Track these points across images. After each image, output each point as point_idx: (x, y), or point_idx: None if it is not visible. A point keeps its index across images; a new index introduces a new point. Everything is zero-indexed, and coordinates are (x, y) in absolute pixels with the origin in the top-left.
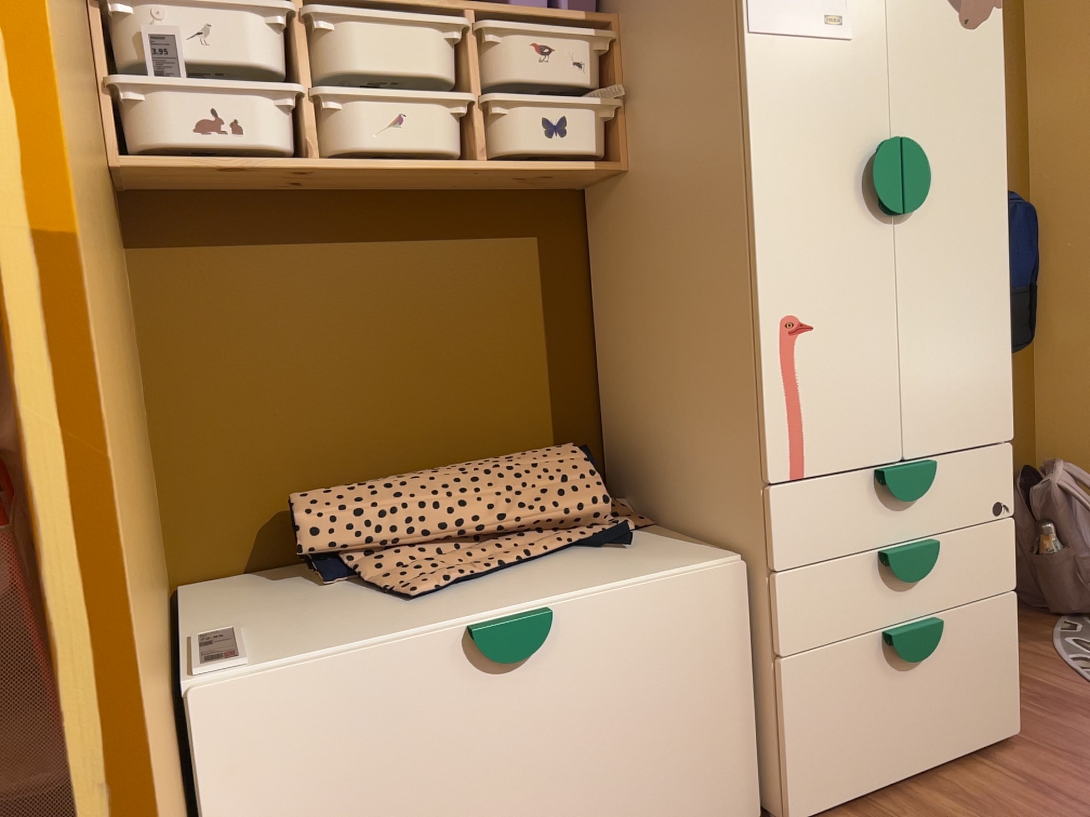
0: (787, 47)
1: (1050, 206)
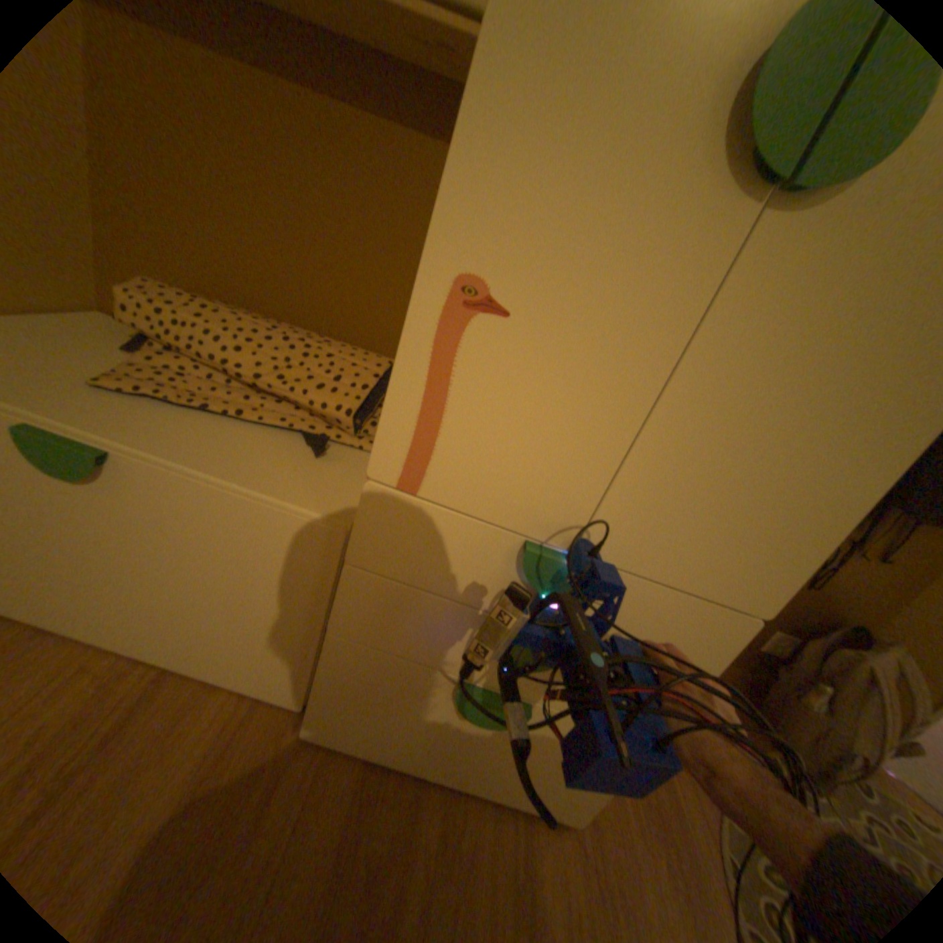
0: None
1: None
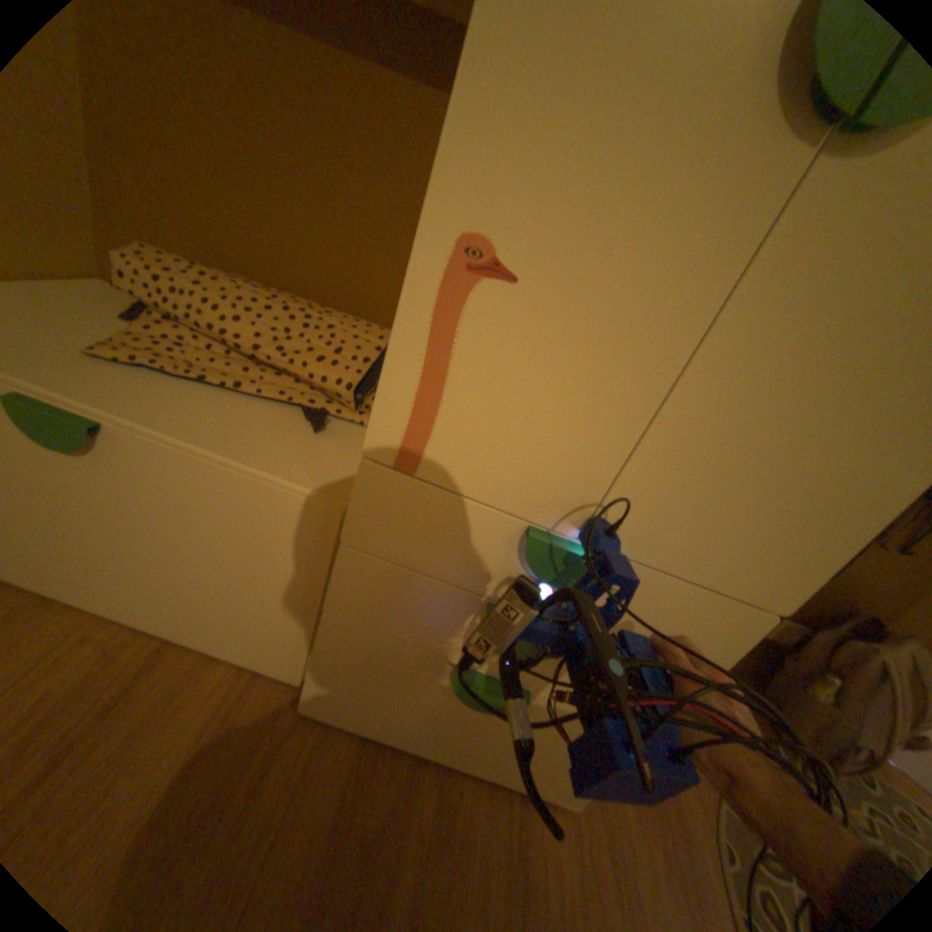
0: None
1: None
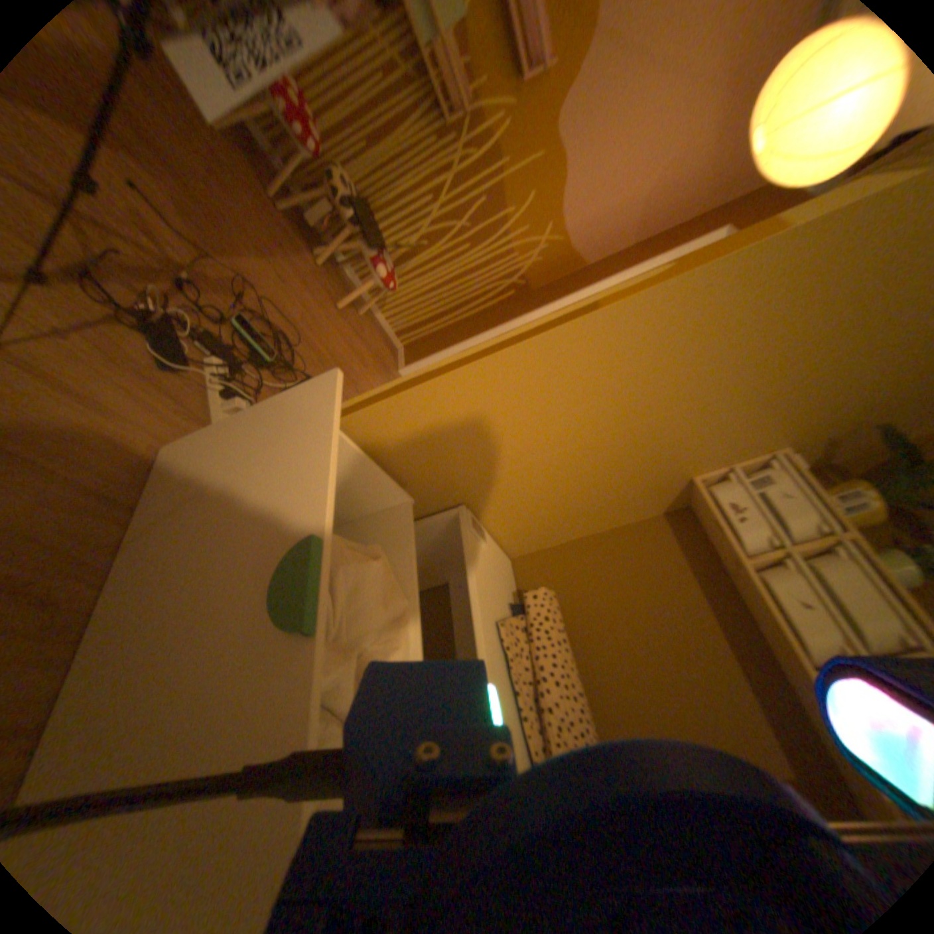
0: None
1: None
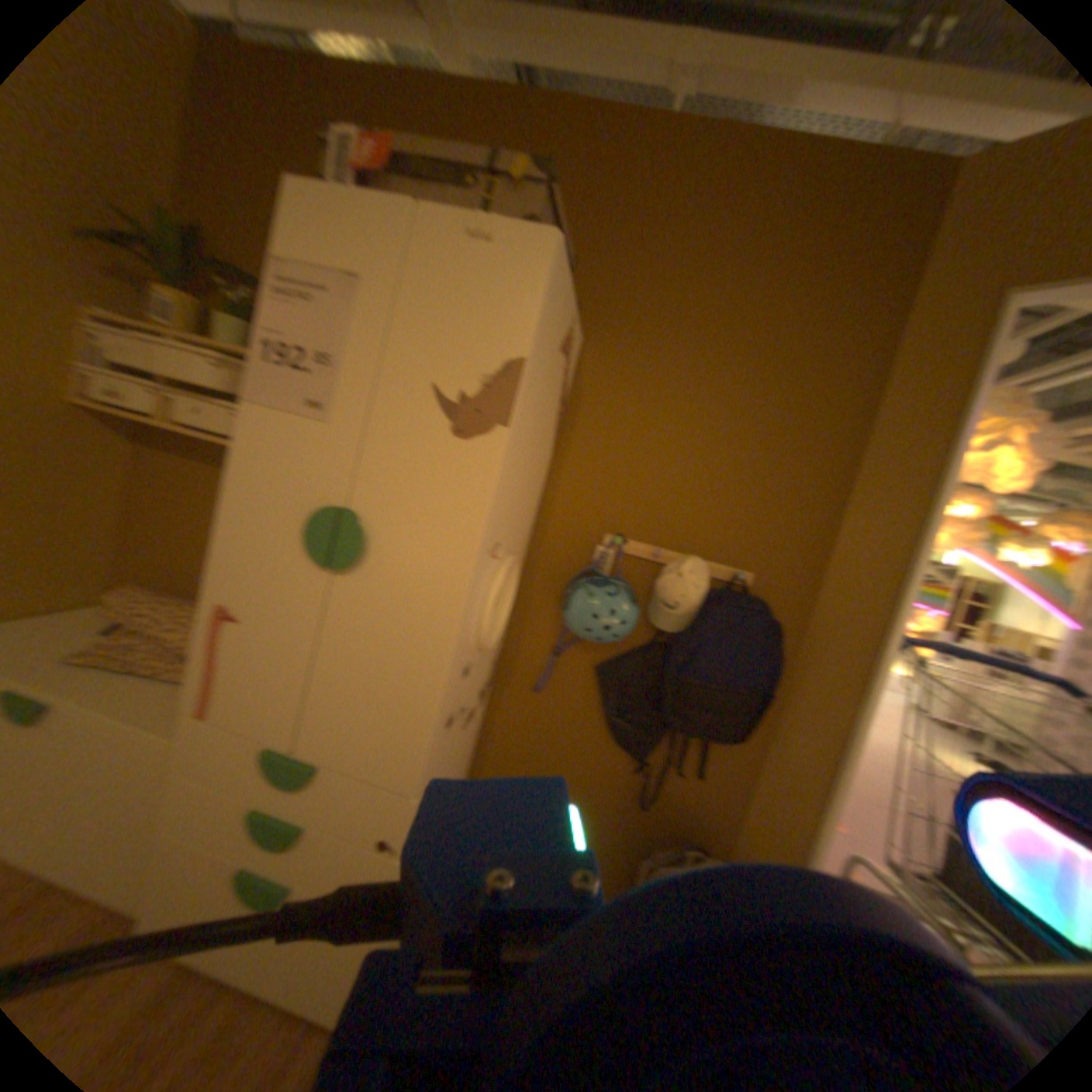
0: (266, 417)
1: (827, 636)
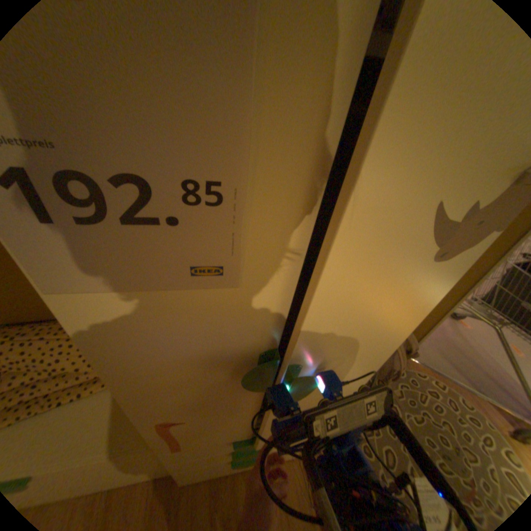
0: (127, 298)
1: None
